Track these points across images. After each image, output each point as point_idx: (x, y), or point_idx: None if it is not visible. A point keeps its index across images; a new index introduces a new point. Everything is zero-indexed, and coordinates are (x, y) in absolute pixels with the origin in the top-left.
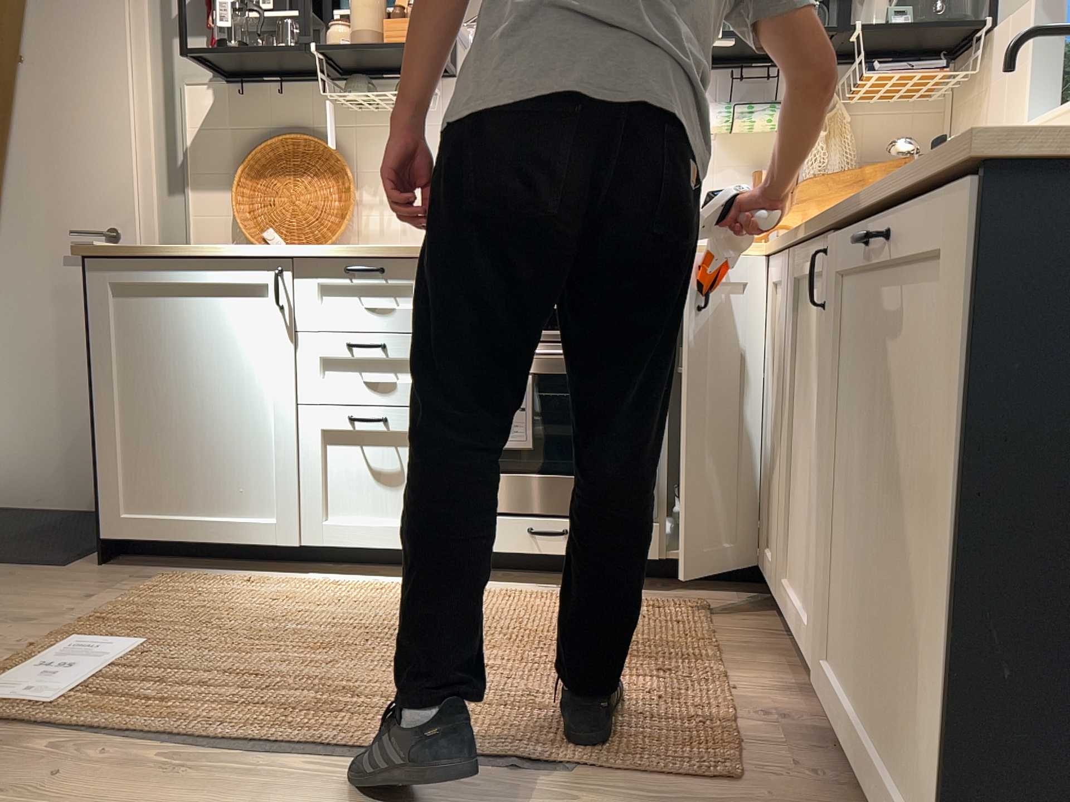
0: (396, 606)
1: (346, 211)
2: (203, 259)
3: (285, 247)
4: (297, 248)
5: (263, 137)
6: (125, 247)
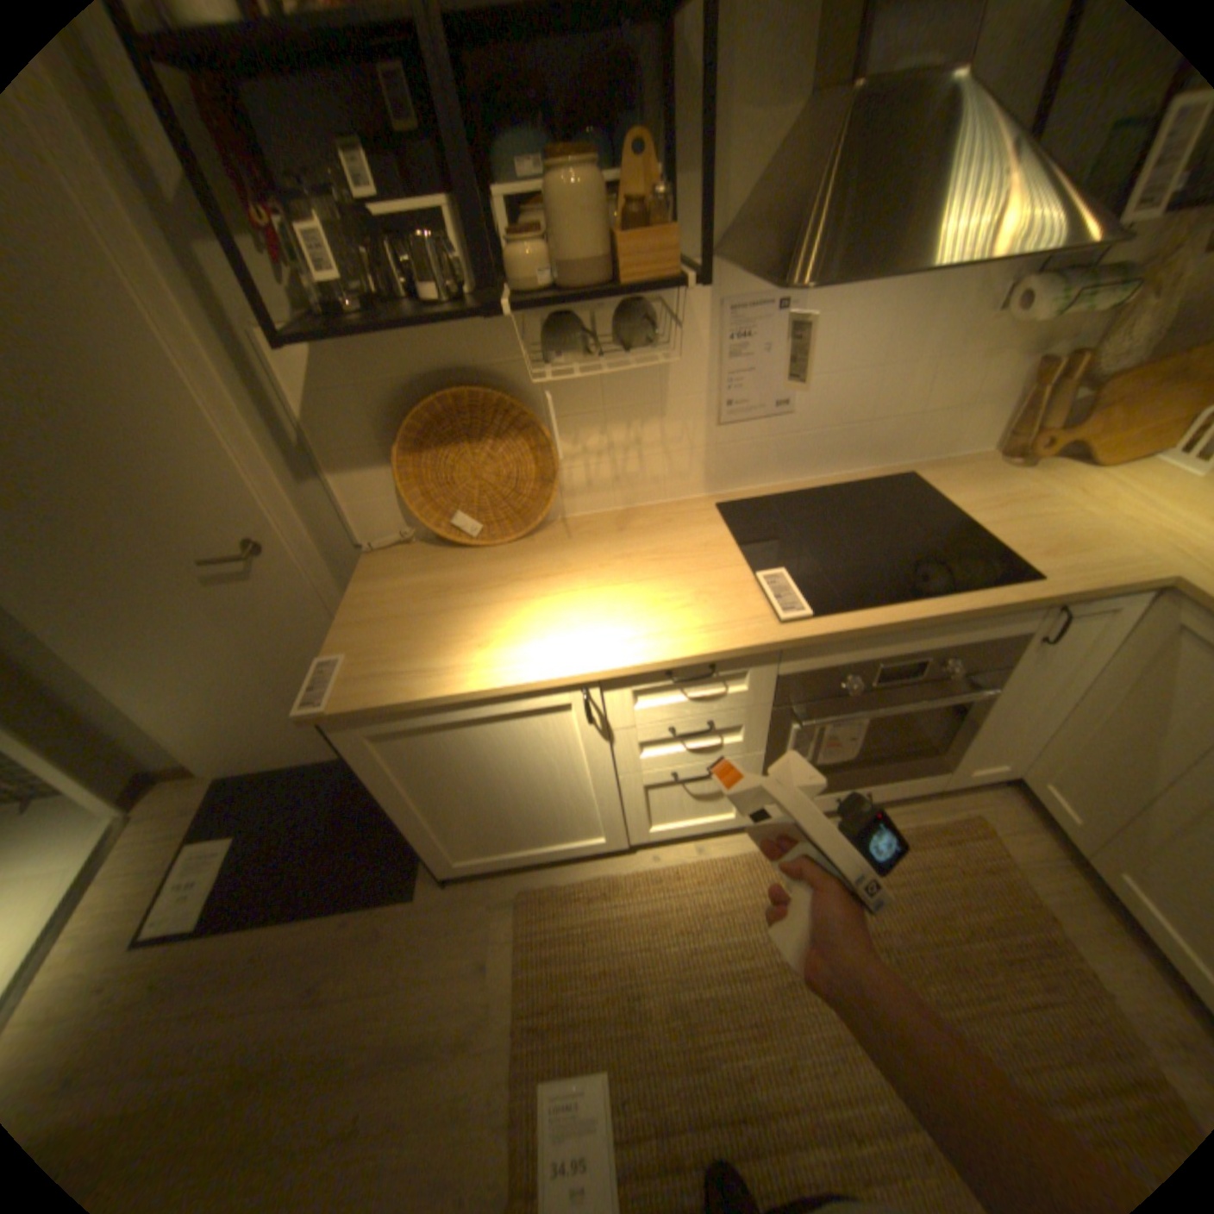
0: (755, 907)
1: (554, 477)
2: (481, 692)
3: (590, 668)
4: (597, 651)
5: (408, 388)
6: (365, 696)
